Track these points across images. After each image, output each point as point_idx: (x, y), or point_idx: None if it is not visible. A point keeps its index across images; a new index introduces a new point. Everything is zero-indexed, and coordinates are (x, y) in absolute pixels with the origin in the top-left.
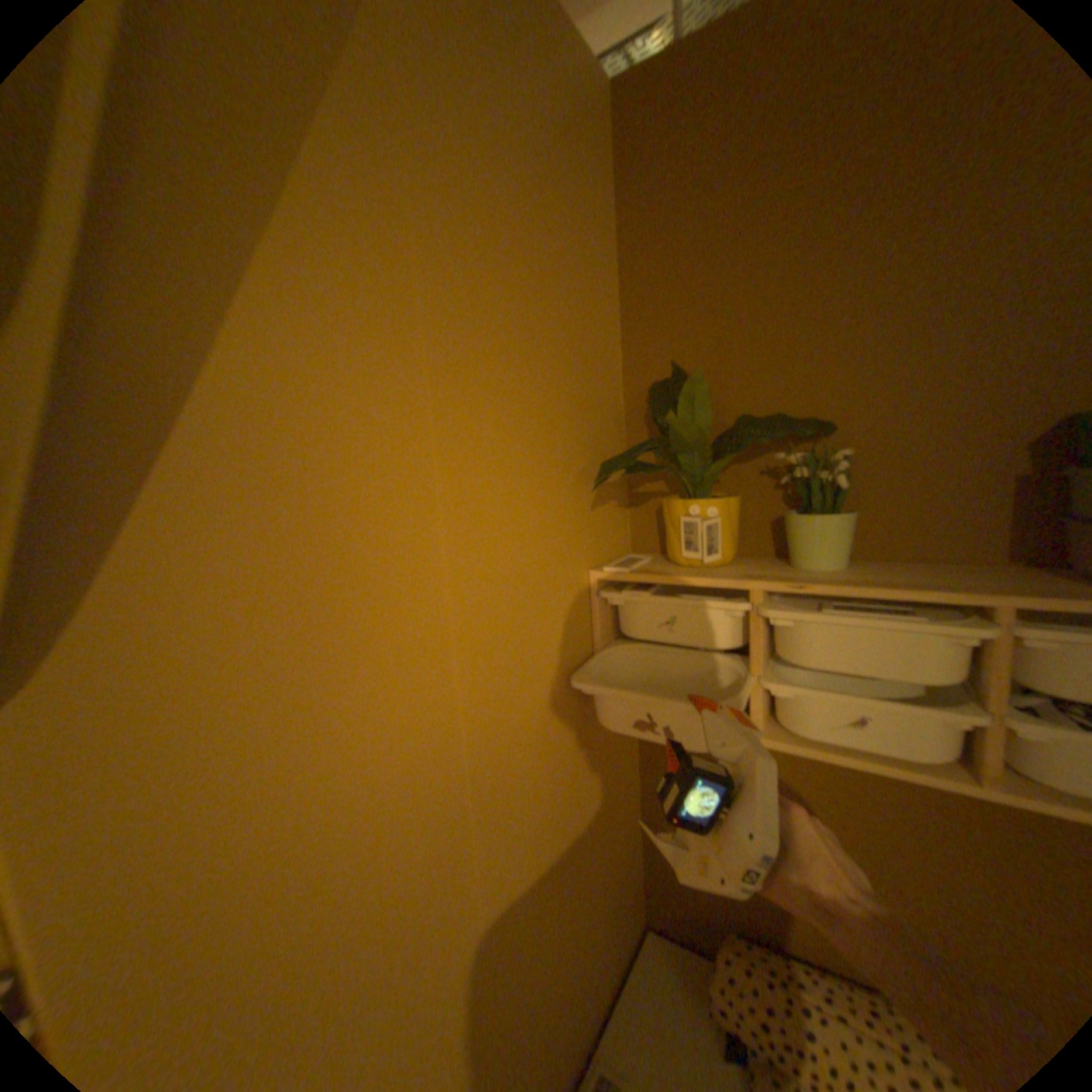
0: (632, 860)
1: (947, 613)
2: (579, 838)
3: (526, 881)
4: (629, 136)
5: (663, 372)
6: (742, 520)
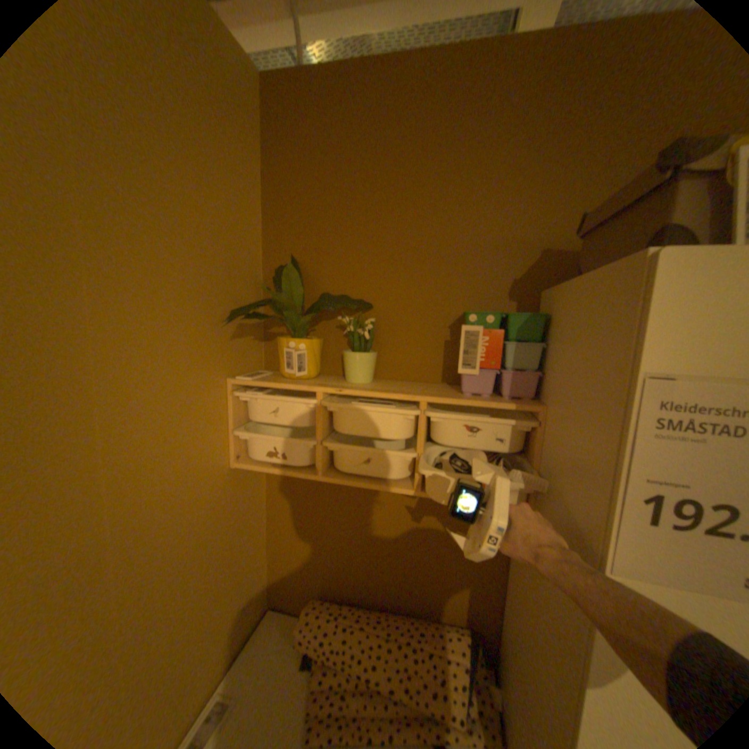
0: (257, 566)
1: (401, 405)
2: (209, 551)
3: (159, 579)
4: (271, 112)
5: (287, 261)
6: (327, 354)
